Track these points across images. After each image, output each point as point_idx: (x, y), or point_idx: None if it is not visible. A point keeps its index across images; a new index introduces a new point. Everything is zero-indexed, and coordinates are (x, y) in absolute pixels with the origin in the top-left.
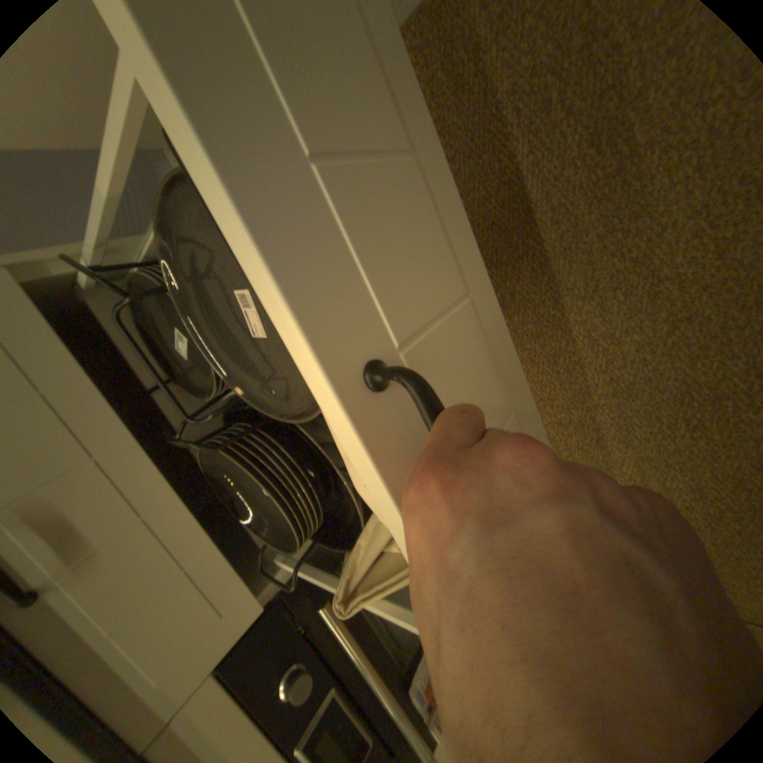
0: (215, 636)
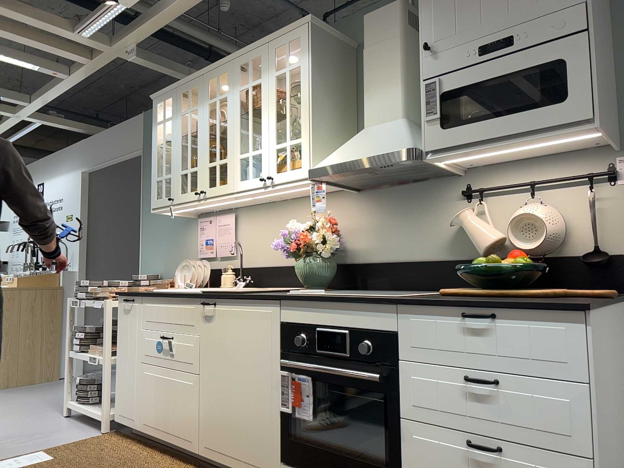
0: (407, 338)
